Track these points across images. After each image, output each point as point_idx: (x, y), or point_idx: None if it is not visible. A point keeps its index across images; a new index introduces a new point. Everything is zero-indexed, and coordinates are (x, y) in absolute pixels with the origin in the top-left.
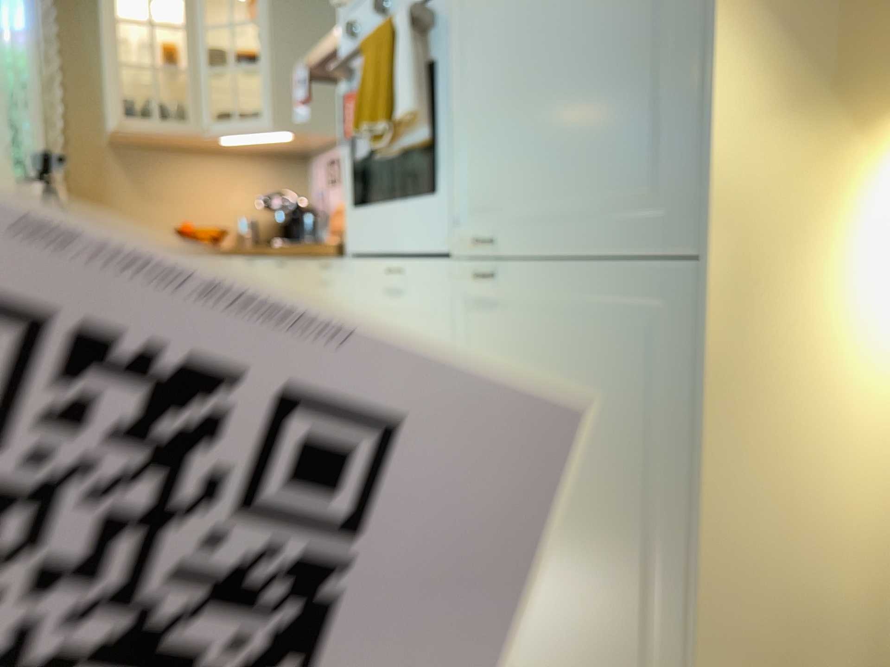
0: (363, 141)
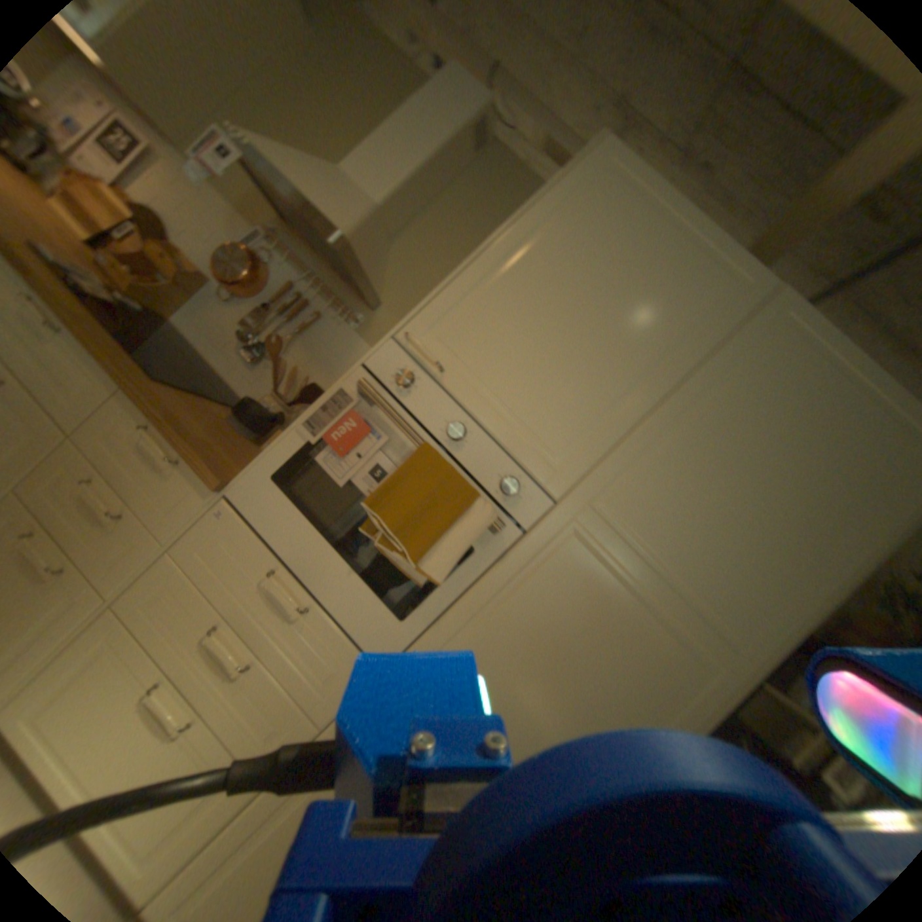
0: (337, 463)
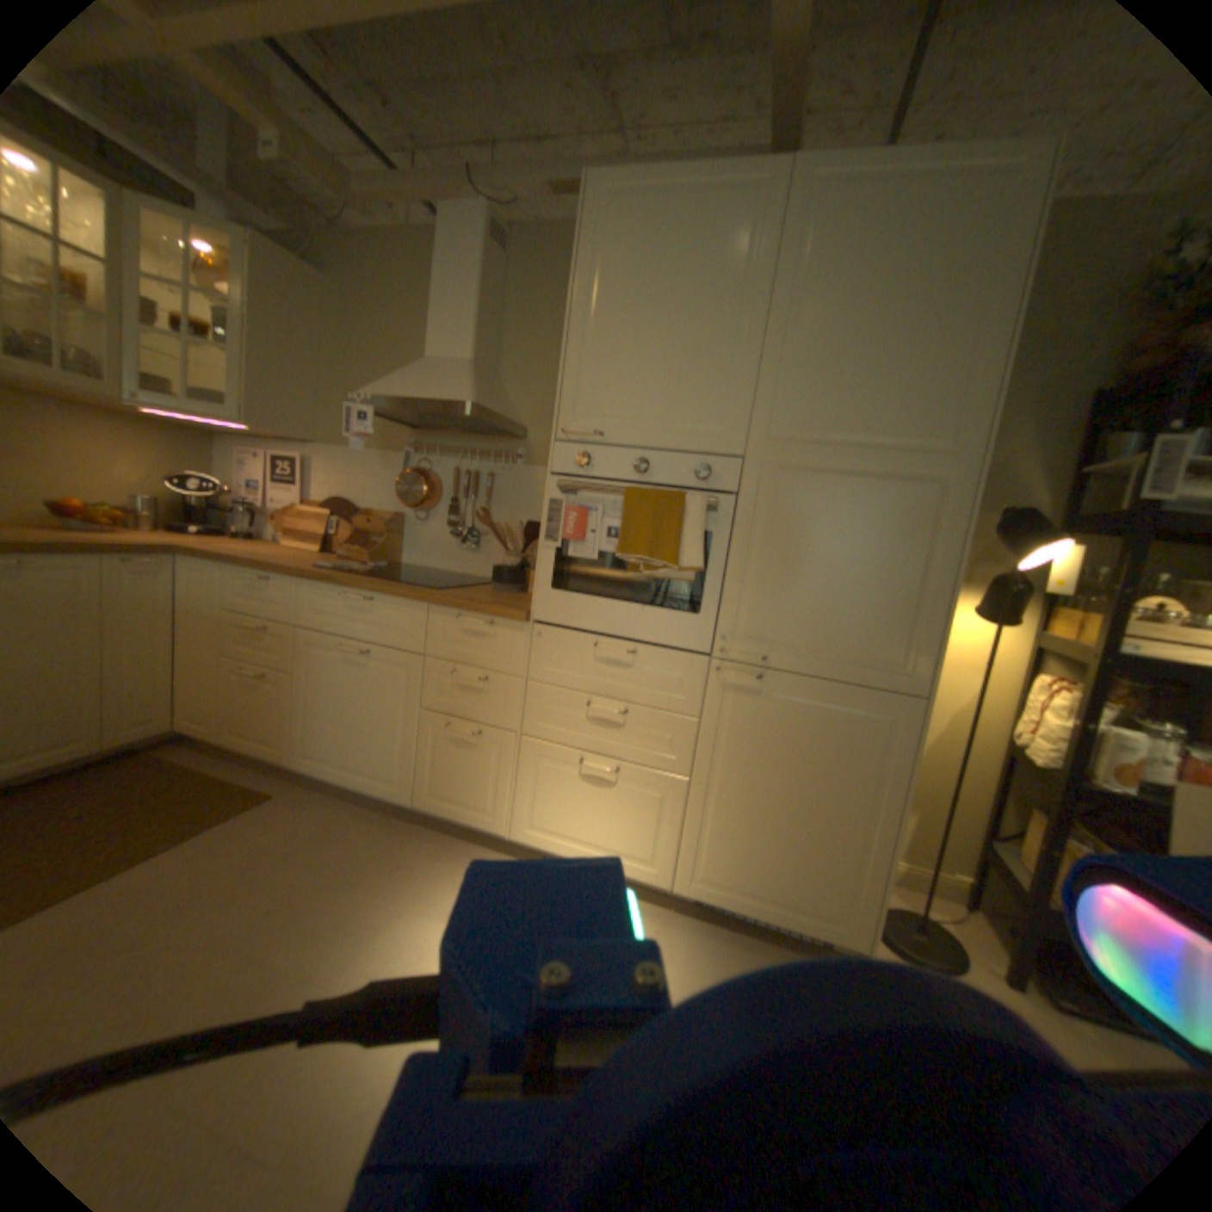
0: (581, 546)
